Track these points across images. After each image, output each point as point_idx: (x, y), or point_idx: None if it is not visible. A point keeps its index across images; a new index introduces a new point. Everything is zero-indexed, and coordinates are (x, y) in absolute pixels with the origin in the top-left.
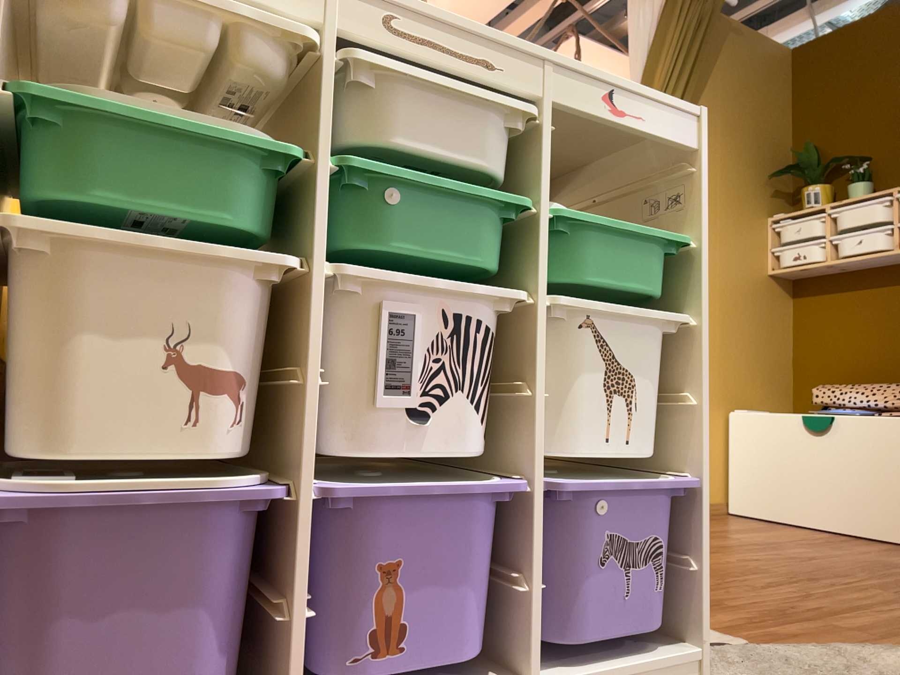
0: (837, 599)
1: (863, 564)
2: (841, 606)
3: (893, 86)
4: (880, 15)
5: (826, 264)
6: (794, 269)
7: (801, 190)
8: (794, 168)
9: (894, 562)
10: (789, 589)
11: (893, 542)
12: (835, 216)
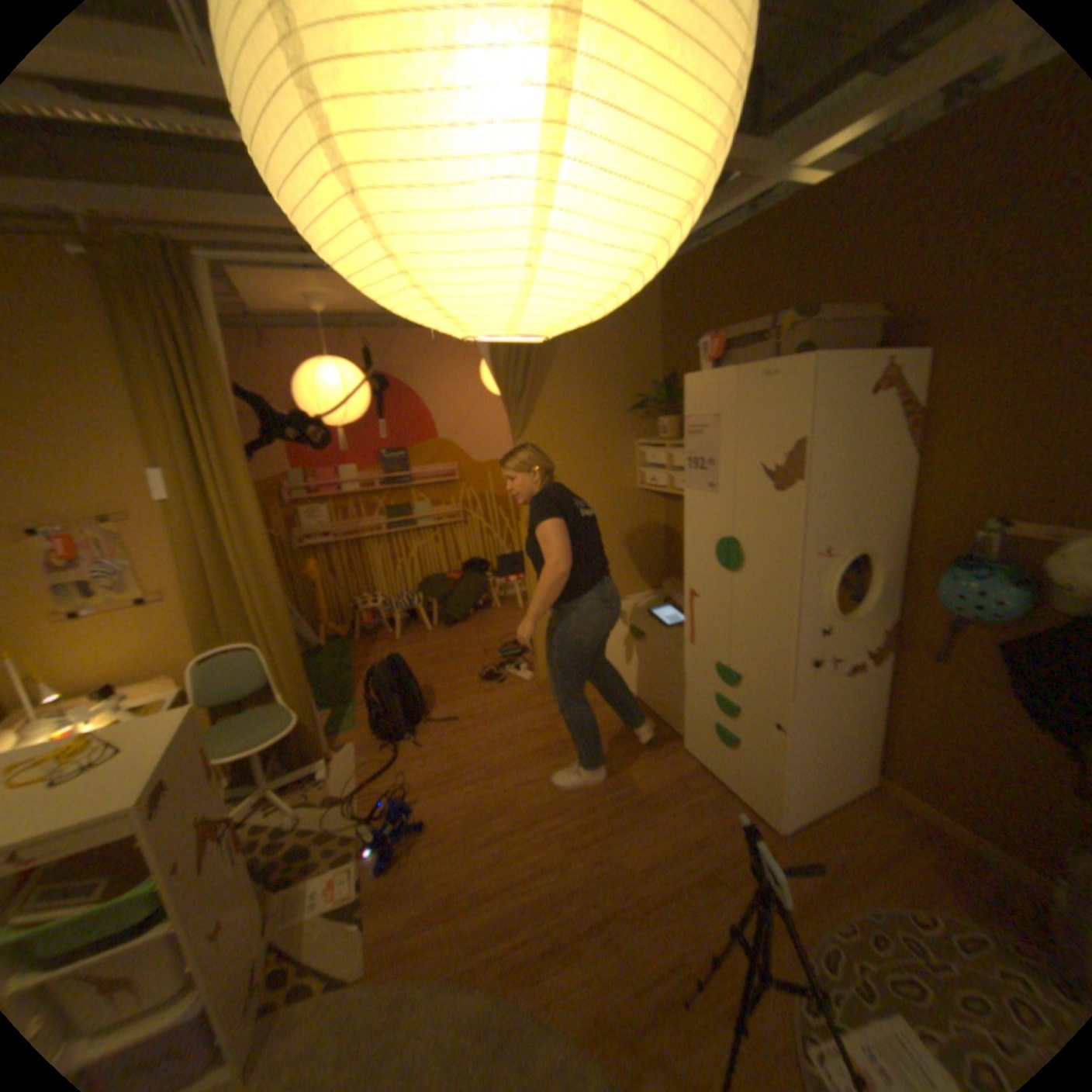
0: (507, 881)
1: (602, 791)
2: (496, 897)
3: (729, 320)
4: (723, 237)
5: (671, 493)
6: (654, 490)
7: (661, 419)
8: (653, 401)
9: (632, 783)
10: (491, 862)
11: (673, 733)
12: (677, 453)
